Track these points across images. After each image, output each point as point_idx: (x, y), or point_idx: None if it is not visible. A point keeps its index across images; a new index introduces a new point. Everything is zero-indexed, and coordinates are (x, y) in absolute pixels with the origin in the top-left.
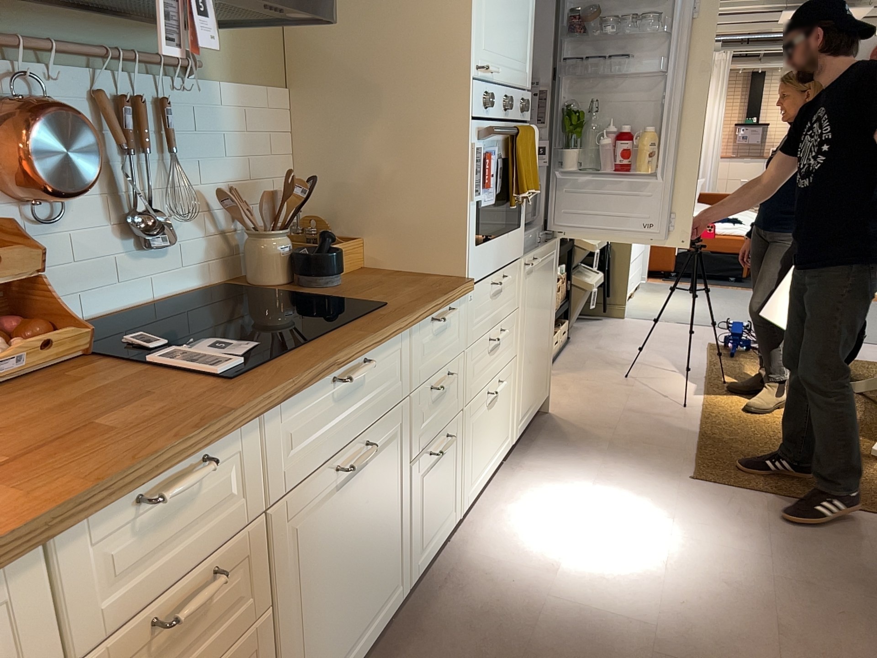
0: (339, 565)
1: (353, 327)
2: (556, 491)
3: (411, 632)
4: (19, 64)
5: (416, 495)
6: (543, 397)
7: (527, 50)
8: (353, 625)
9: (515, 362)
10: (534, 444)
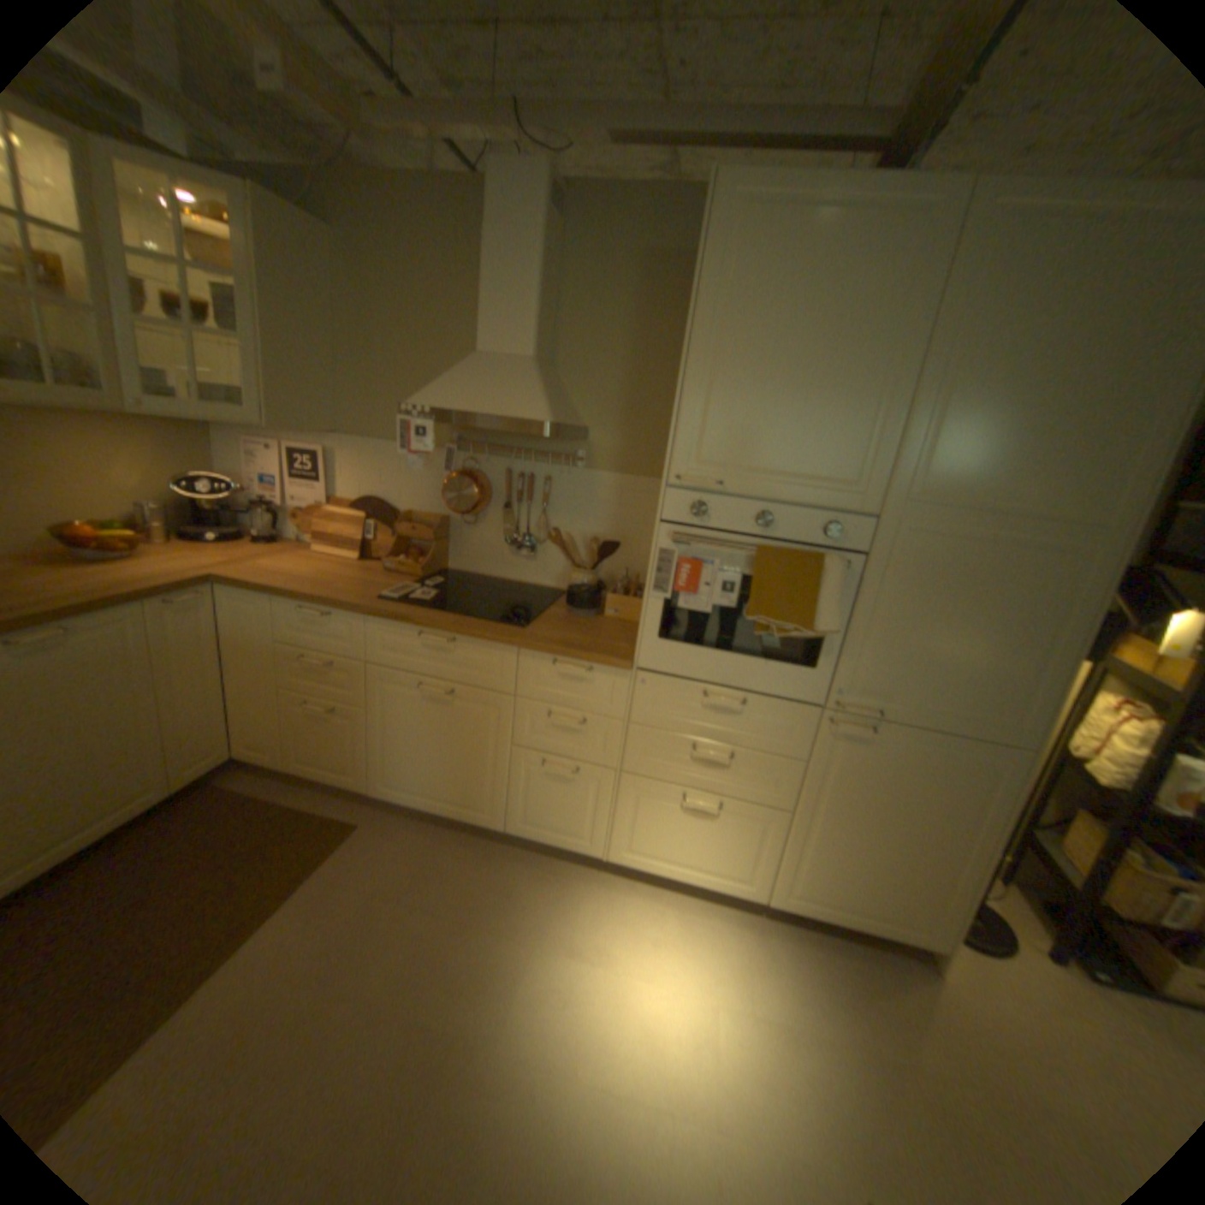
0: (421, 739)
1: (466, 620)
2: (724, 972)
3: (488, 854)
4: (472, 454)
5: (521, 775)
6: (915, 939)
7: (857, 463)
8: (432, 786)
9: (781, 816)
10: (830, 953)
